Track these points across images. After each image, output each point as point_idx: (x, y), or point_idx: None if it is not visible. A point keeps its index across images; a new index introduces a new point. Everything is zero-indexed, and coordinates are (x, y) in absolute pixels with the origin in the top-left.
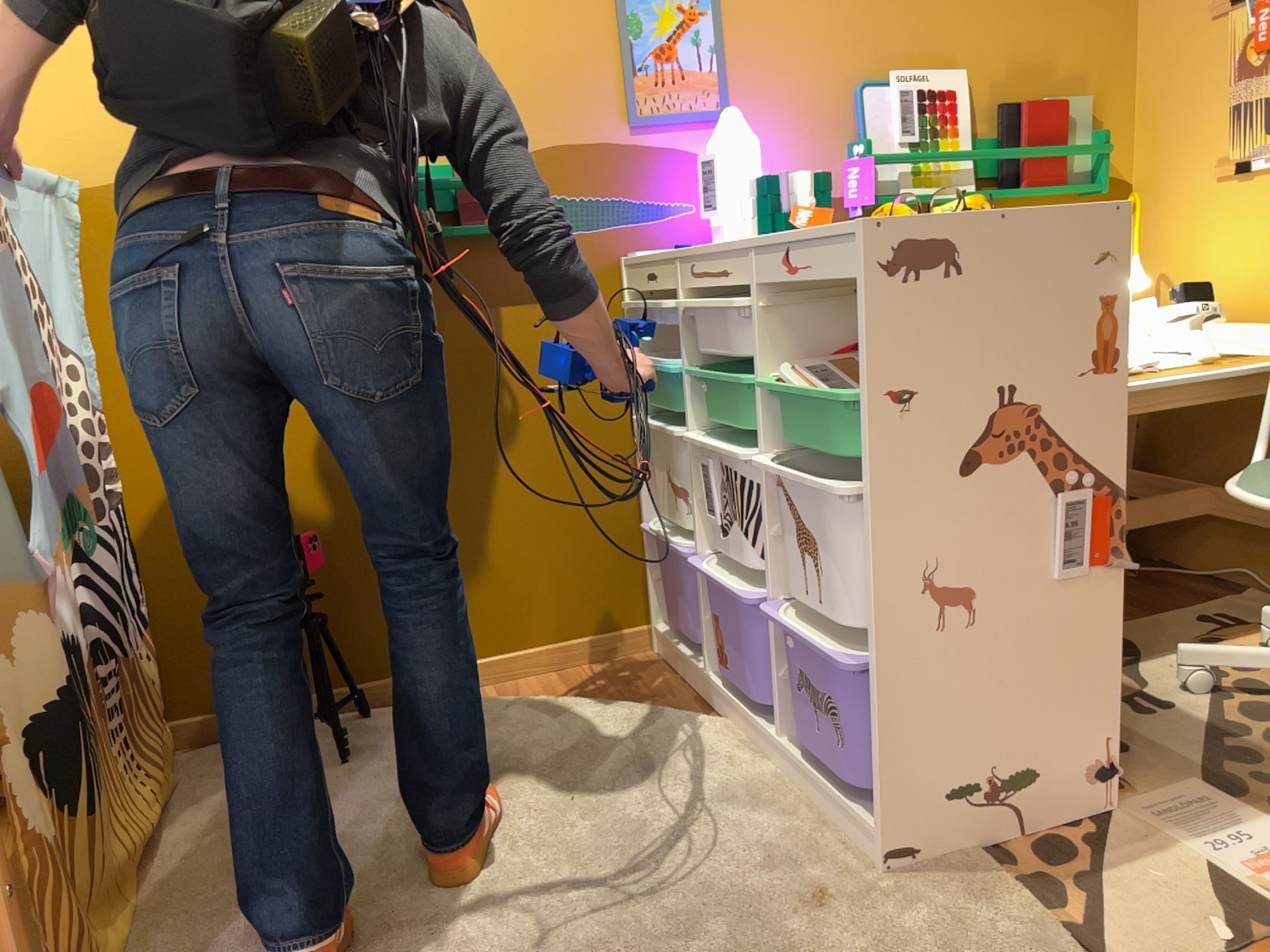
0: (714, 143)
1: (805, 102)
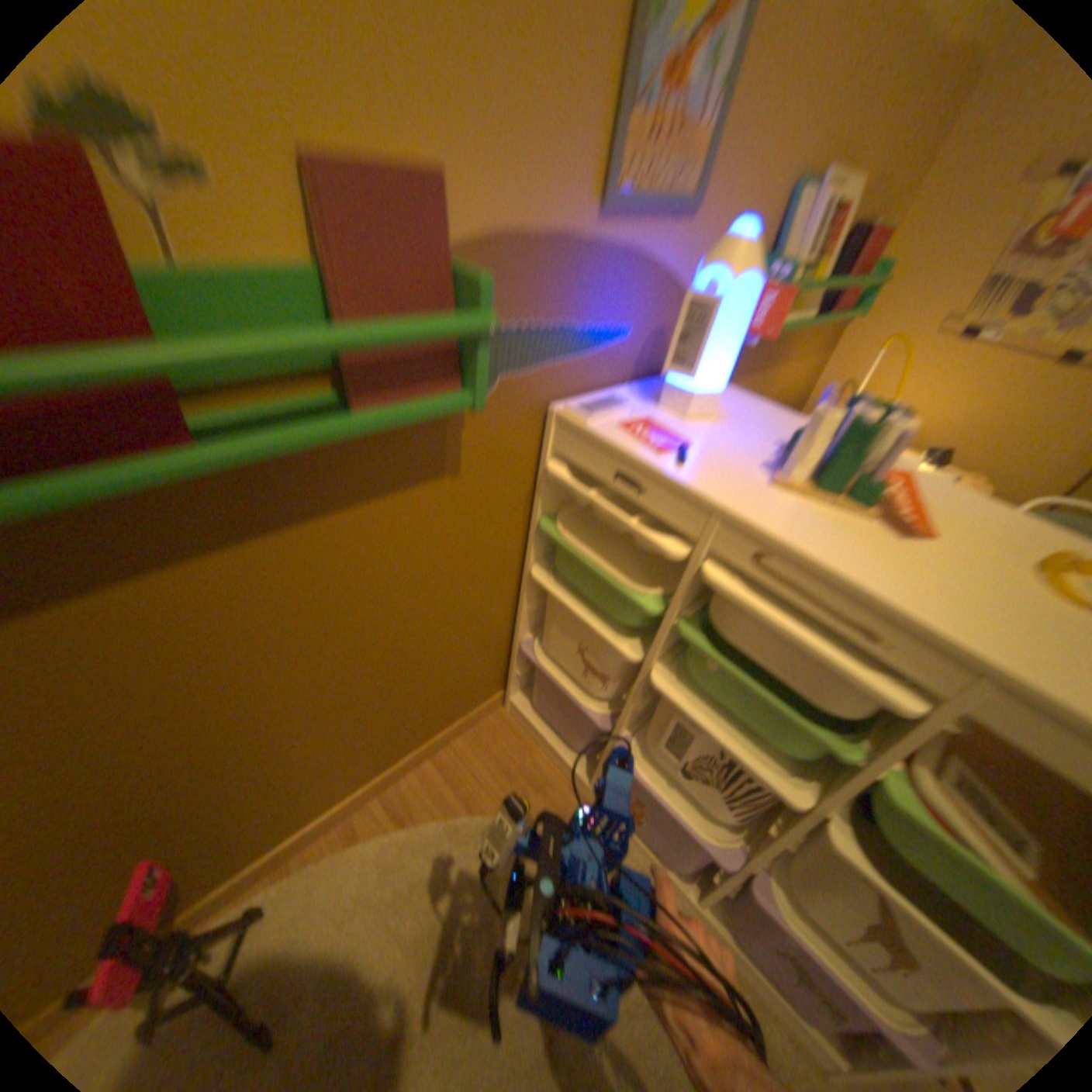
0: (722, 270)
1: (765, 188)
